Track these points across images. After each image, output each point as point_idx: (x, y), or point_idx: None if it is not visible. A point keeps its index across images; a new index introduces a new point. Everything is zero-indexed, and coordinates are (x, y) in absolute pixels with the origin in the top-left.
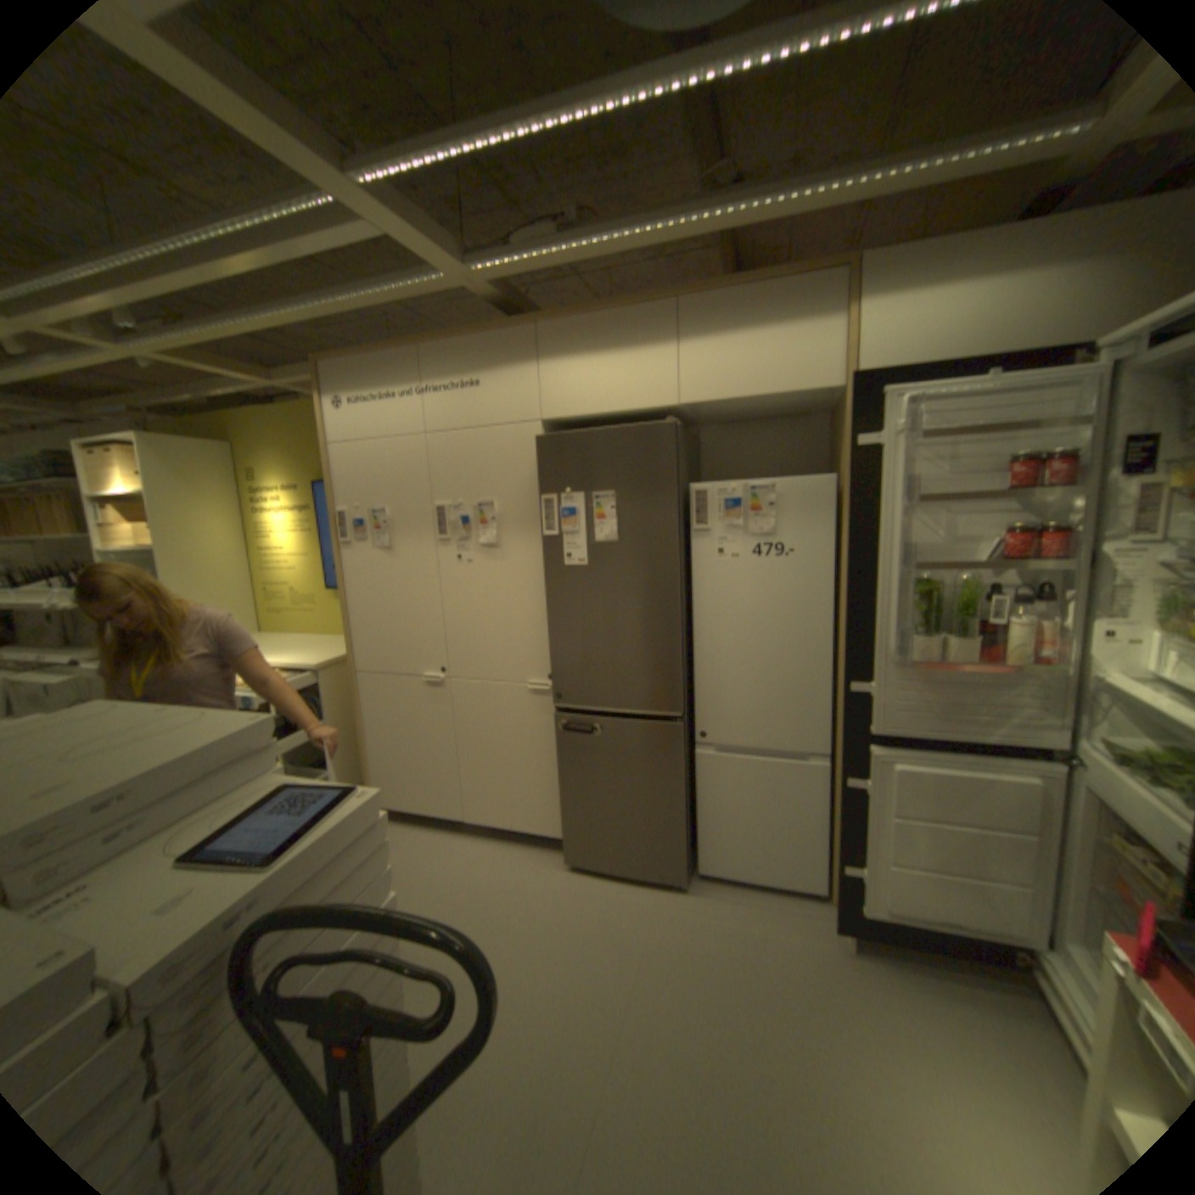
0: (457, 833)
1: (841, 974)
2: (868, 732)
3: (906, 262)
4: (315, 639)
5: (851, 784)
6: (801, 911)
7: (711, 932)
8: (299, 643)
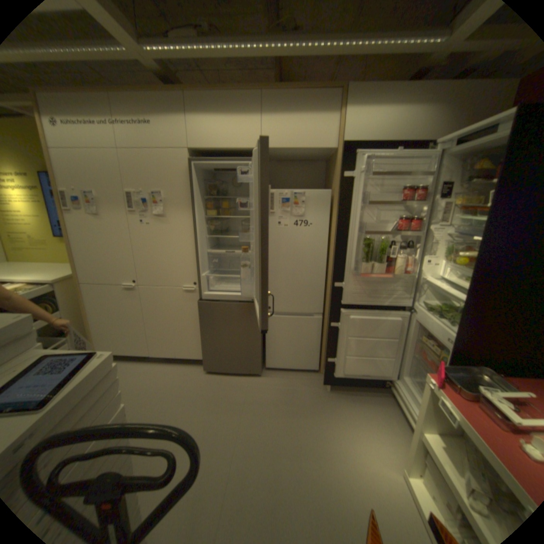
0: (146, 362)
1: (324, 400)
2: (340, 303)
3: (366, 91)
4: (48, 265)
5: (332, 325)
6: (308, 377)
7: (272, 391)
8: (38, 268)
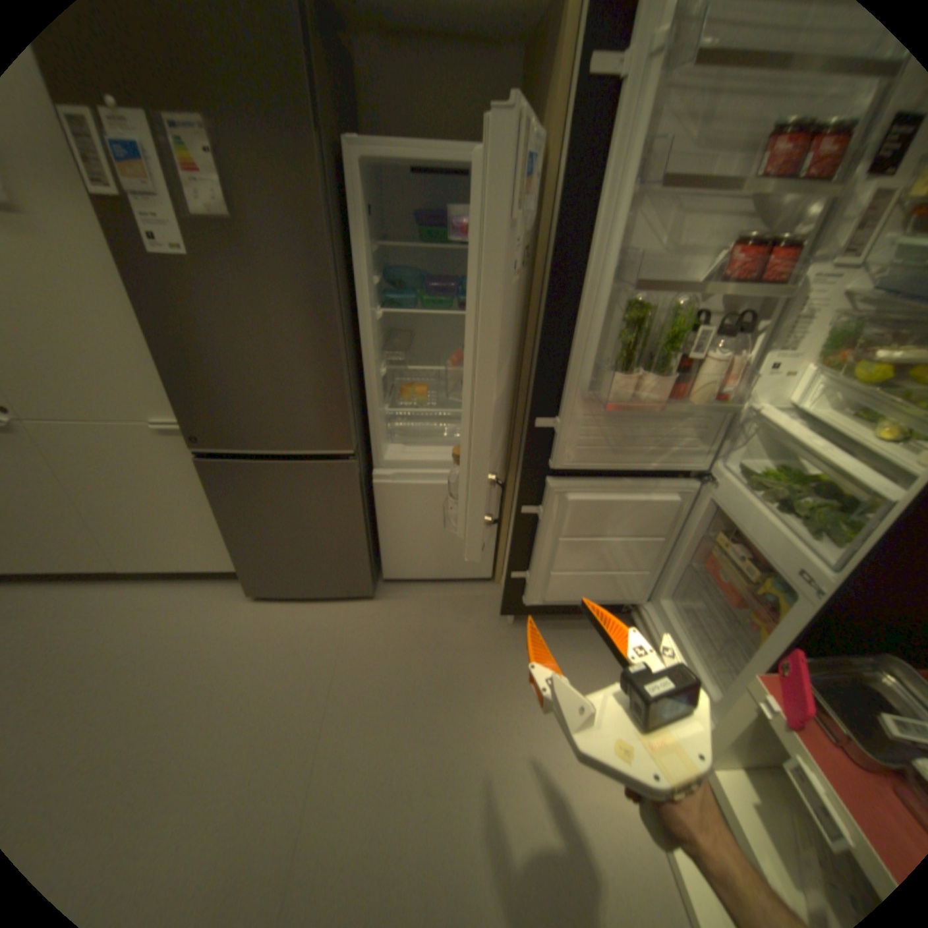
0: (113, 580)
1: (501, 643)
2: (545, 463)
3: None
4: None
5: (524, 509)
6: (470, 593)
7: (396, 632)
8: None
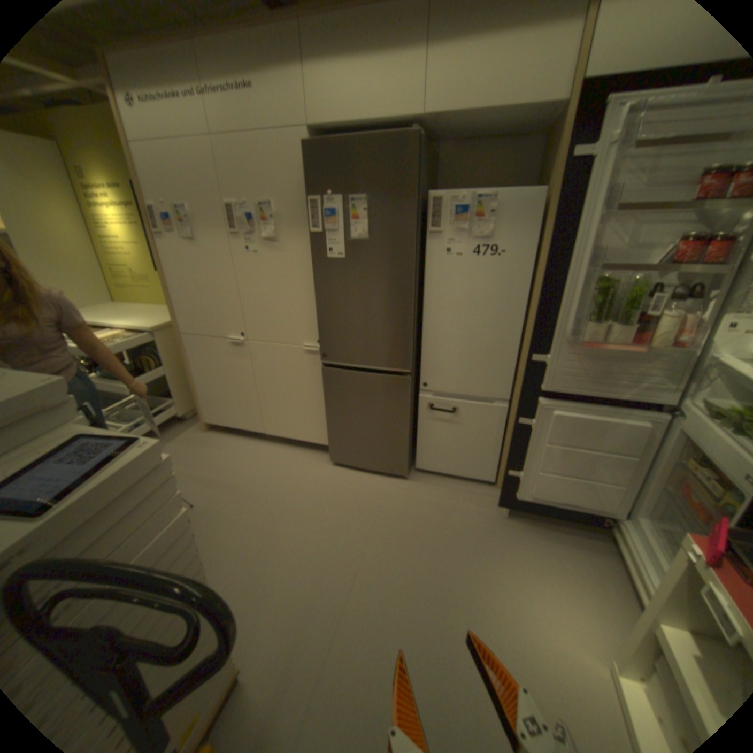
0: (262, 440)
1: (497, 528)
2: (539, 388)
3: None
4: (153, 309)
5: (522, 421)
6: (477, 490)
7: (421, 503)
8: (141, 312)
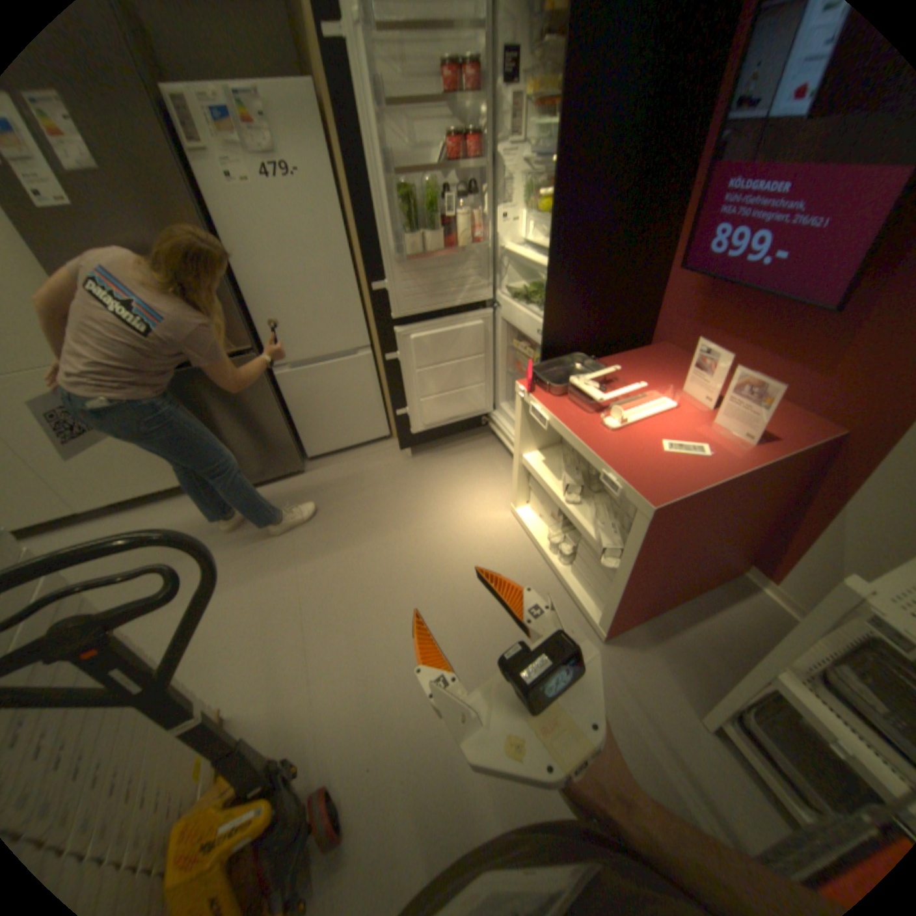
0: (74, 525)
1: (407, 469)
2: (390, 318)
3: None
4: None
5: (388, 358)
6: (377, 449)
7: (329, 485)
8: None
